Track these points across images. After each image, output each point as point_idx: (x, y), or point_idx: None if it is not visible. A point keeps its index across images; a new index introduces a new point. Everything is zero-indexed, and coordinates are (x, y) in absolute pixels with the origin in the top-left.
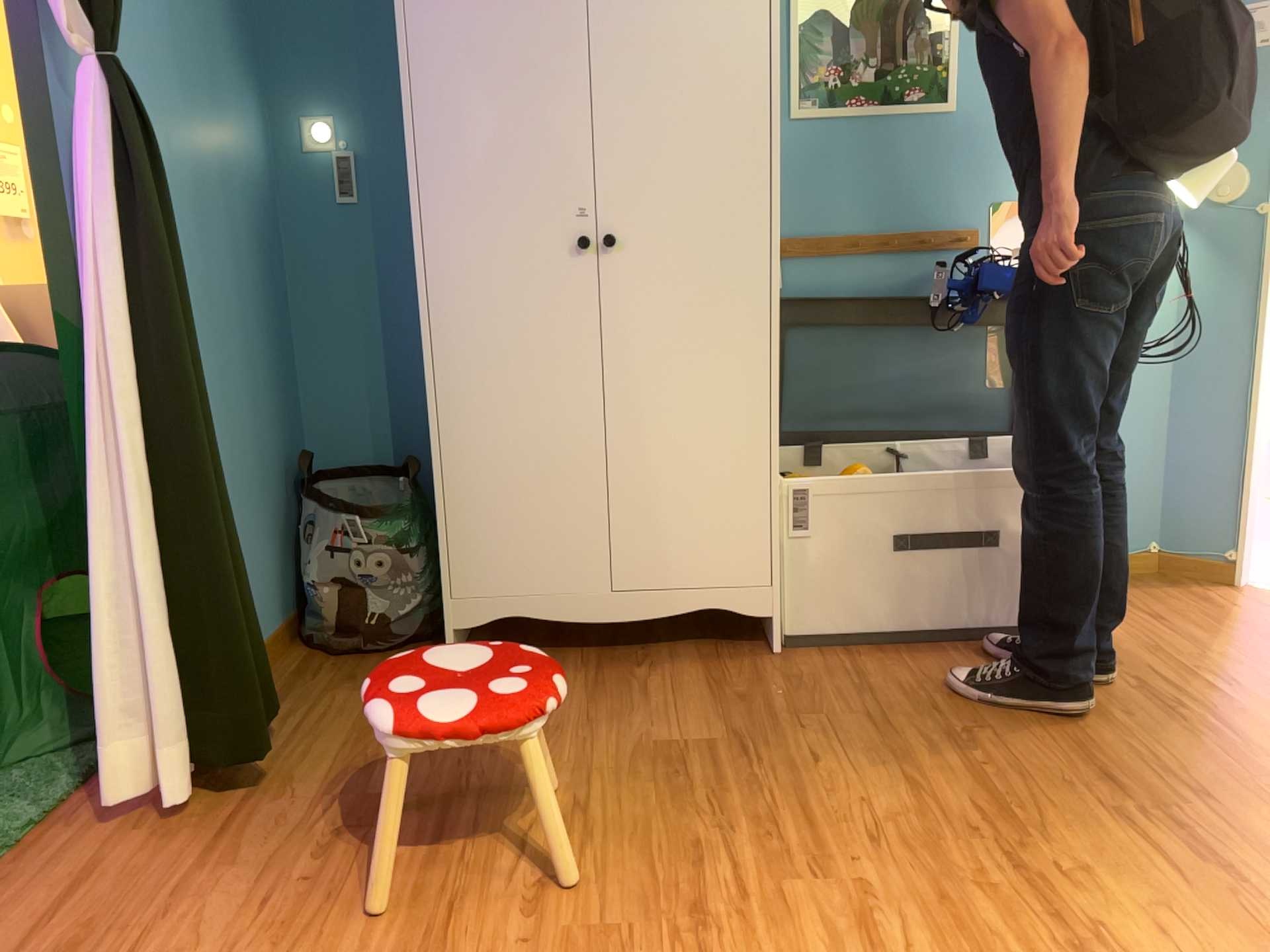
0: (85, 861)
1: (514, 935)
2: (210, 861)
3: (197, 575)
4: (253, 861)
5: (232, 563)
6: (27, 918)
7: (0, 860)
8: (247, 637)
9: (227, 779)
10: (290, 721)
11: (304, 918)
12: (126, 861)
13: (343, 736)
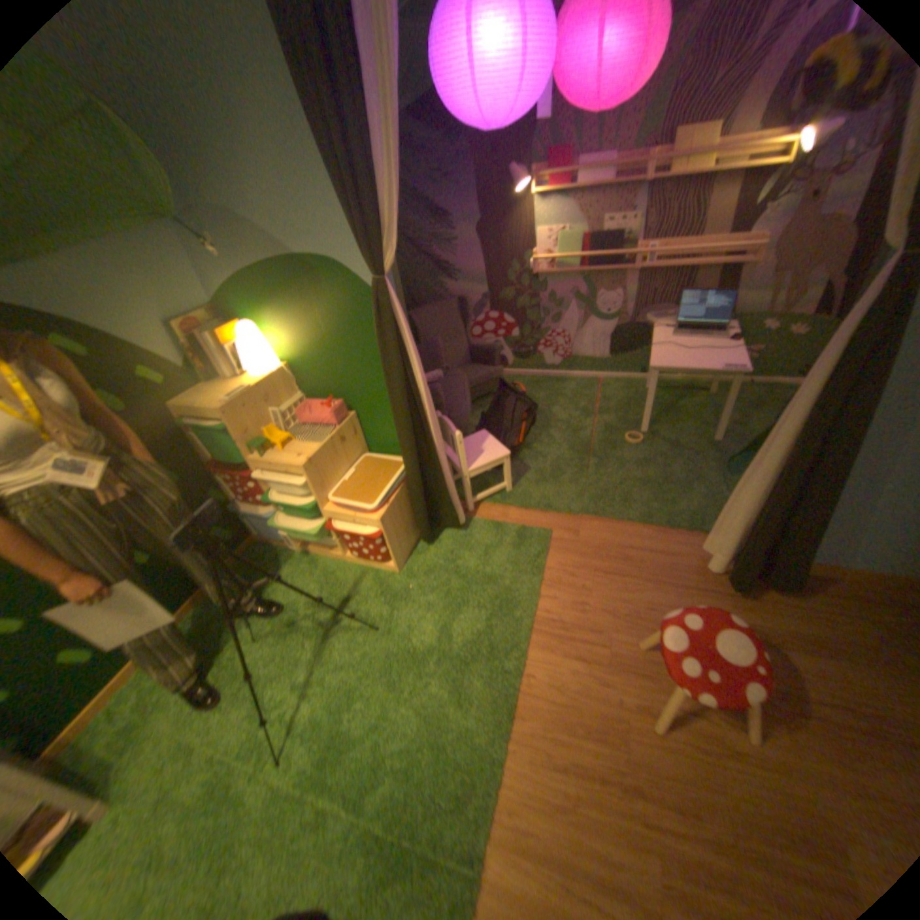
0: (679, 555)
1: (630, 709)
2: (681, 593)
3: (776, 521)
4: (681, 607)
5: (806, 531)
6: (646, 548)
7: (678, 532)
8: (792, 560)
9: (748, 589)
10: (821, 609)
11: (643, 629)
12: (680, 567)
13: (808, 636)
